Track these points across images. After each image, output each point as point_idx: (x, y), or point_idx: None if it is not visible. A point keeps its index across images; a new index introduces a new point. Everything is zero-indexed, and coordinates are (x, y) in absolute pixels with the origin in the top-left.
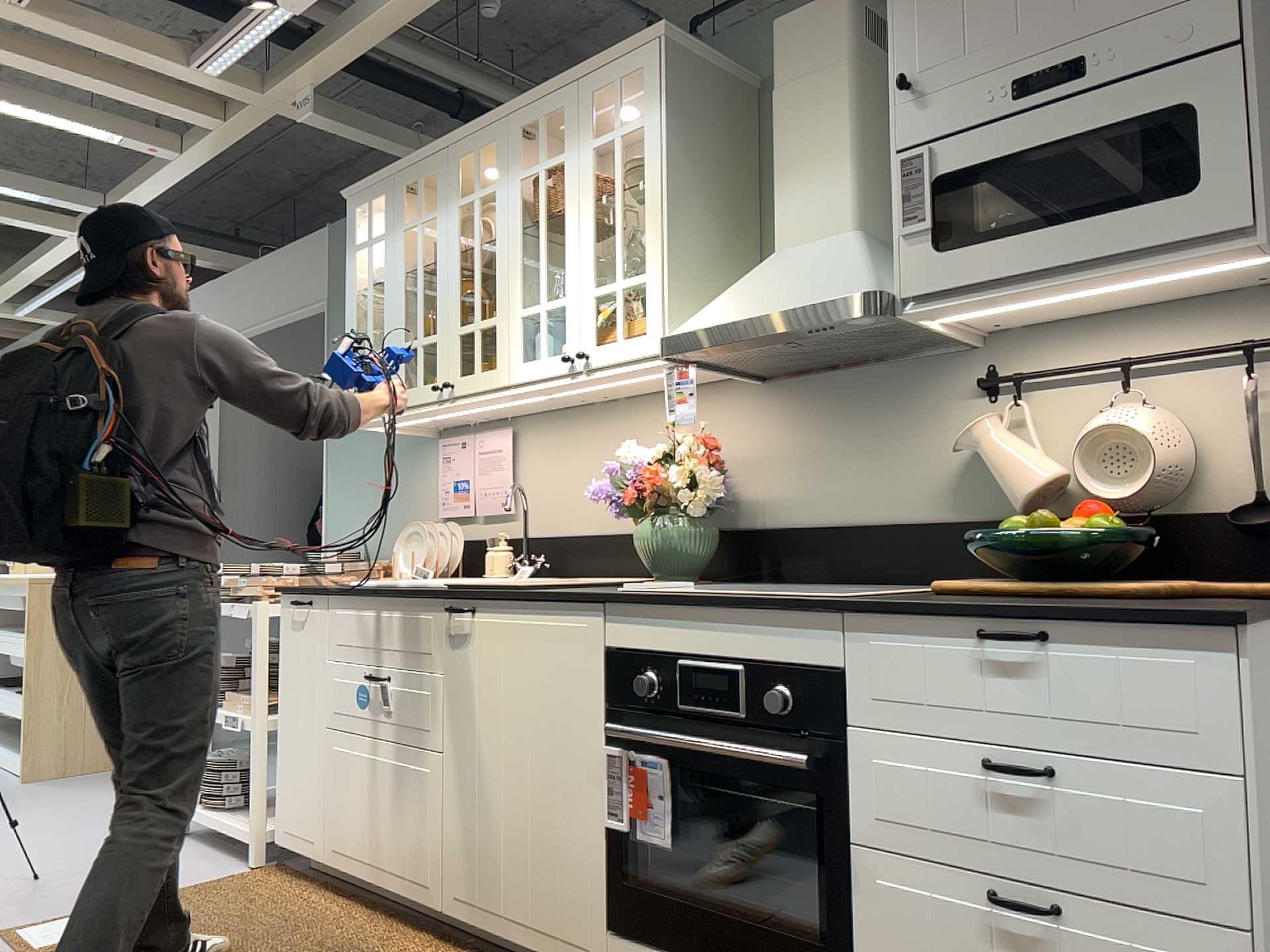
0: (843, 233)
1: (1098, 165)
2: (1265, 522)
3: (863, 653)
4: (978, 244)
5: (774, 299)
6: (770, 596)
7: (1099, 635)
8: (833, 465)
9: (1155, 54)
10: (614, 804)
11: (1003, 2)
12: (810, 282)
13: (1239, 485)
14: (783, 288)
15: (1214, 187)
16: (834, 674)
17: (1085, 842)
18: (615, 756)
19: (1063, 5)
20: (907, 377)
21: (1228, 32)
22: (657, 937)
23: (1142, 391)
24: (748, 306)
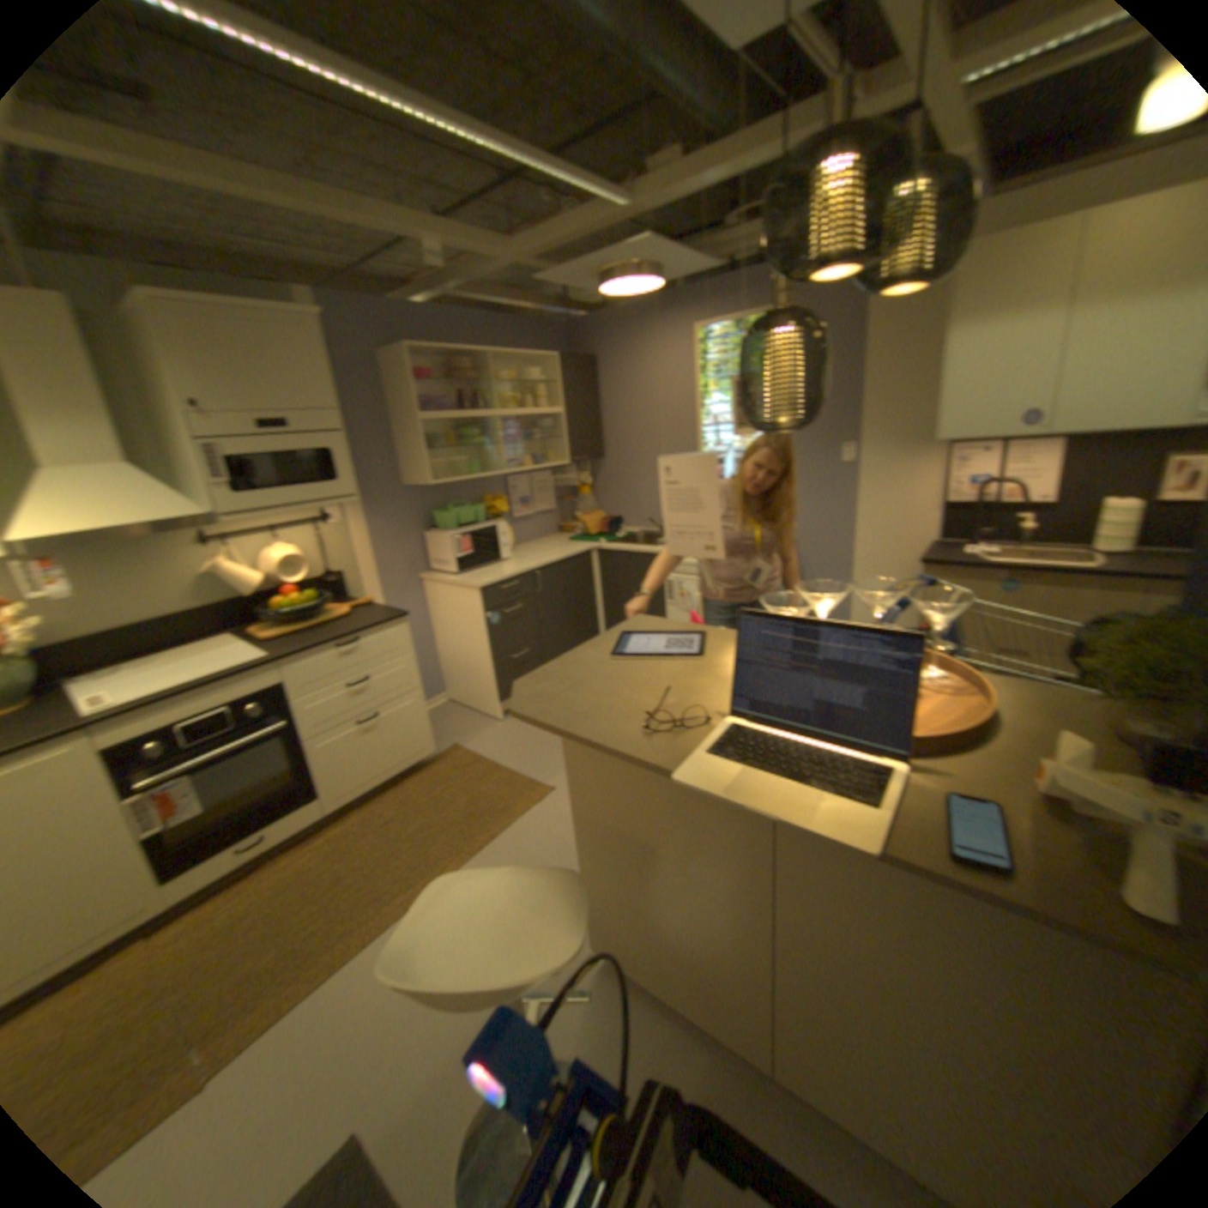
0: (112, 465)
1: (286, 461)
2: (332, 581)
3: (287, 675)
4: (252, 493)
5: (115, 516)
6: (221, 674)
7: (370, 634)
8: (93, 598)
9: (313, 429)
10: (140, 827)
11: (240, 381)
12: (135, 504)
13: (315, 569)
14: (110, 507)
15: (342, 482)
16: (263, 691)
17: (377, 693)
18: (130, 805)
19: (271, 394)
20: (140, 540)
21: (336, 428)
22: (196, 861)
23: (280, 540)
24: (90, 519)
